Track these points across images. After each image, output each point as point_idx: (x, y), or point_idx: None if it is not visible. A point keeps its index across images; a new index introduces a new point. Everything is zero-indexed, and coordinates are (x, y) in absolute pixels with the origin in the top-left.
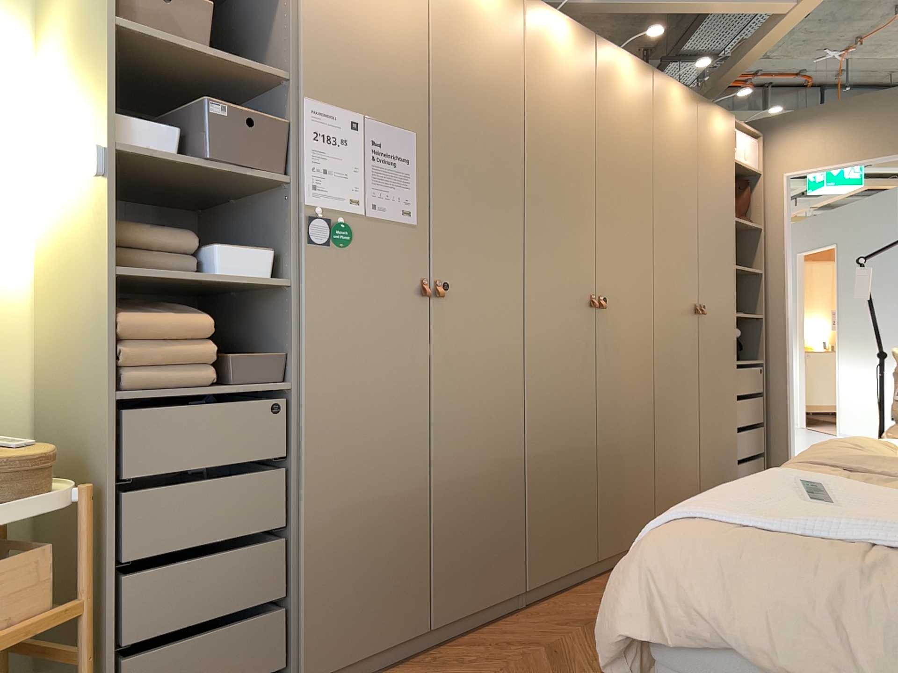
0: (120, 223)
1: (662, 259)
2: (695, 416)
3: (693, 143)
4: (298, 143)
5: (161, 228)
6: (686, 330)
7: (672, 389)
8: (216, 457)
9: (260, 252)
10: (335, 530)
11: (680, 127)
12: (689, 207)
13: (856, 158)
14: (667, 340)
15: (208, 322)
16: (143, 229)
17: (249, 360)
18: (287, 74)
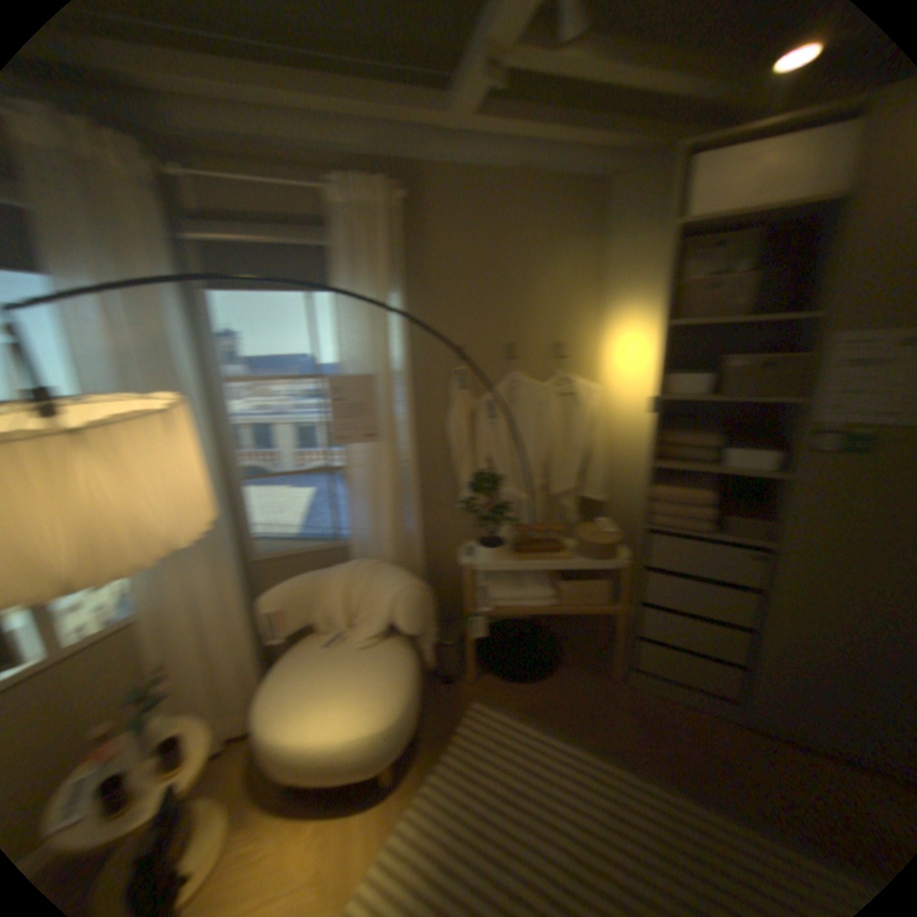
0: (673, 430)
1: None
2: None
3: None
4: (821, 371)
5: (699, 432)
6: None
7: None
8: (709, 572)
9: (773, 451)
10: (803, 651)
11: None
12: None
13: None
14: None
15: (715, 496)
16: (685, 434)
17: (746, 523)
18: (821, 313)
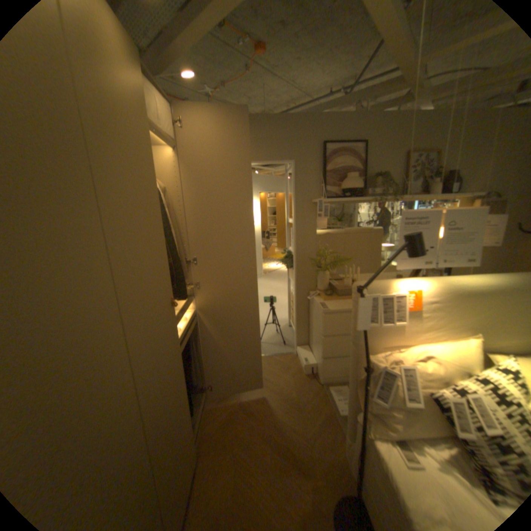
0: None
1: (128, 283)
2: (183, 395)
3: (142, 118)
4: None
5: None
6: (166, 335)
7: (164, 410)
8: None
9: None
10: None
11: (122, 86)
12: (150, 200)
13: (250, 160)
14: (152, 371)
15: None
16: None
17: None
18: None
